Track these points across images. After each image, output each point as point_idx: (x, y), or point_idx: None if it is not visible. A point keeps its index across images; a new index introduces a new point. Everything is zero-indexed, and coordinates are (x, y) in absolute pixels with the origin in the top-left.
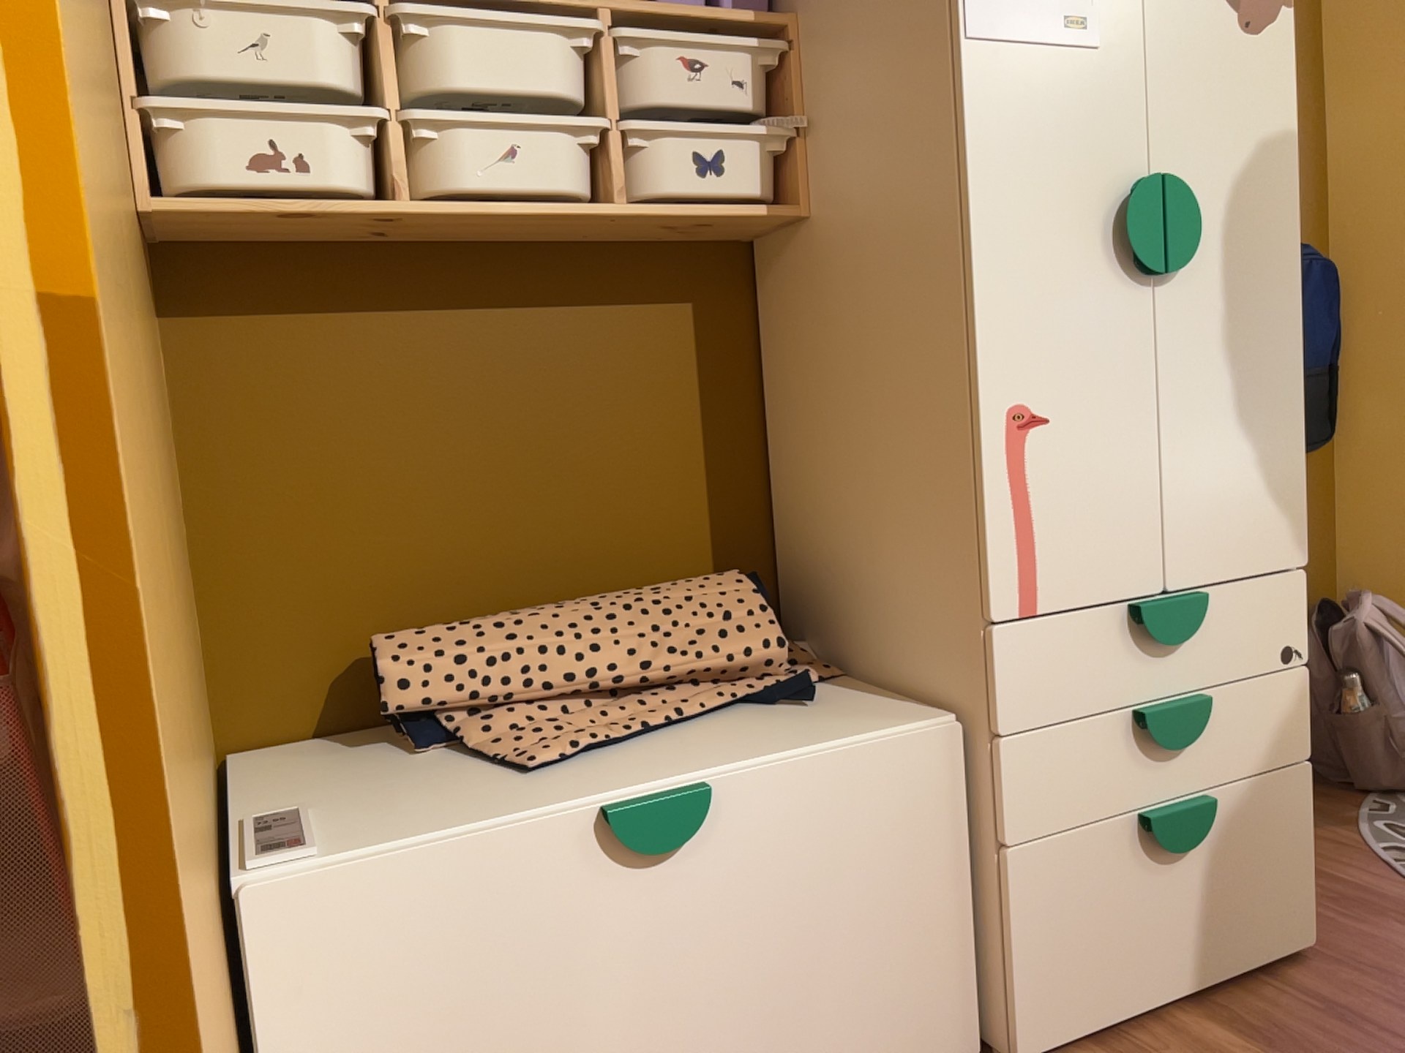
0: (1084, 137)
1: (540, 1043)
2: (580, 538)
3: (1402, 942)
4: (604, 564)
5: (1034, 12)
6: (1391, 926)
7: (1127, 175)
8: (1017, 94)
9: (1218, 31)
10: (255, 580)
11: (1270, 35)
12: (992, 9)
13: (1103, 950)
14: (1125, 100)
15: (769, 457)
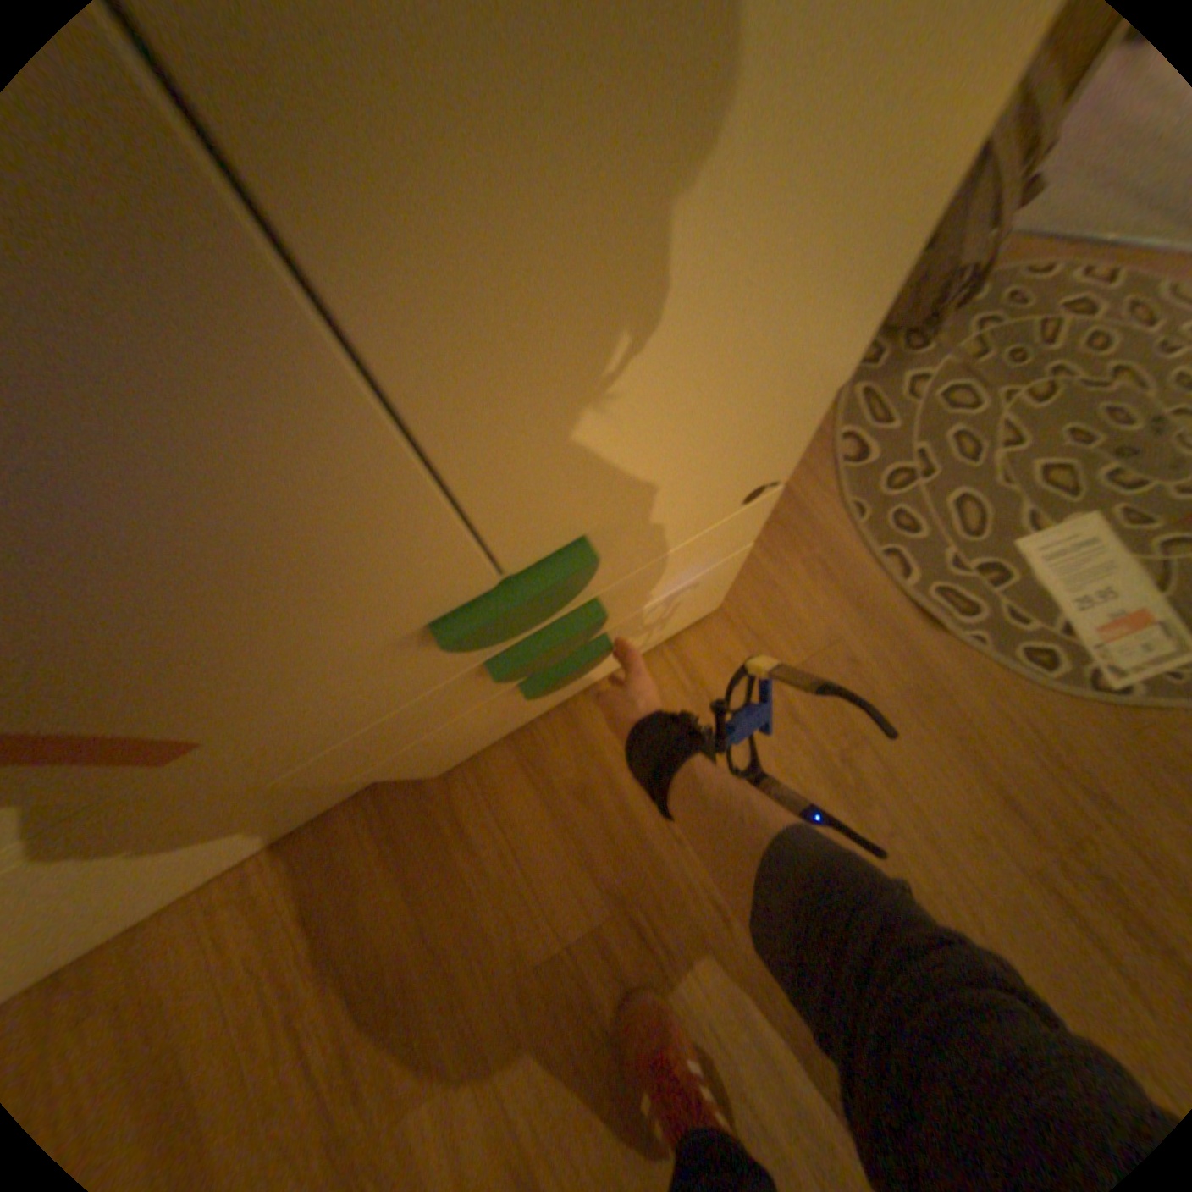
0: None
1: None
2: None
3: (785, 594)
4: None
5: None
6: (787, 570)
7: None
8: None
9: None
10: None
11: None
12: None
13: (493, 725)
14: None
15: None
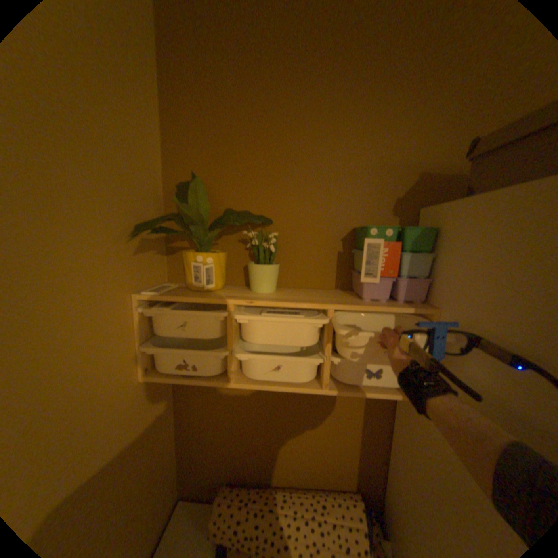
0: None
1: None
2: (302, 463)
3: None
4: (310, 473)
5: None
6: None
7: None
8: None
9: None
10: (192, 452)
11: None
12: None
13: None
14: None
15: (389, 452)
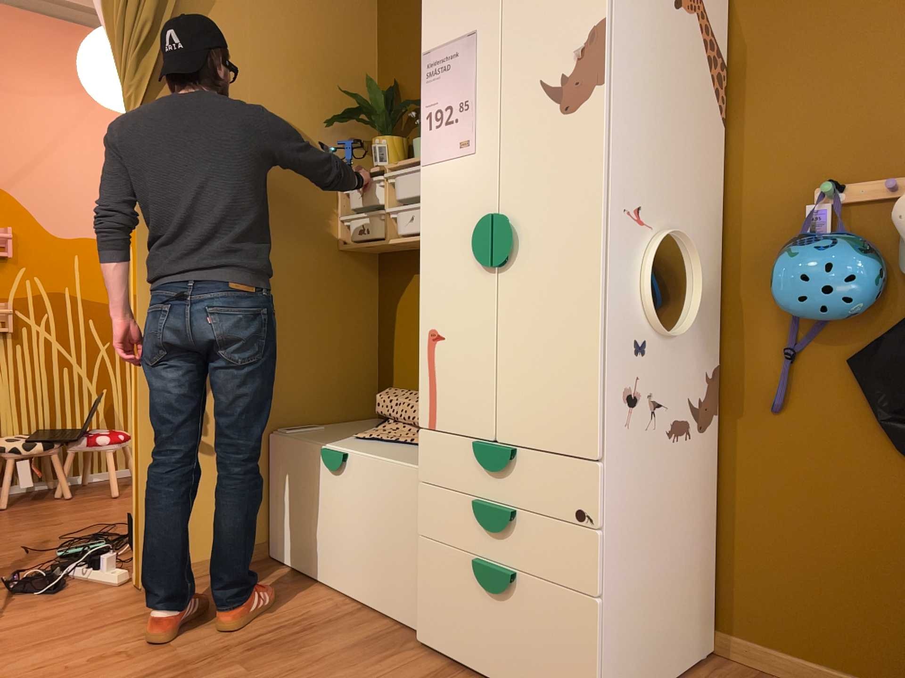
0: (466, 198)
1: (309, 514)
2: None
3: None
4: None
5: (447, 145)
6: None
7: (485, 213)
8: (439, 184)
9: (545, 119)
10: (387, 363)
11: (583, 109)
12: (431, 149)
13: (454, 617)
14: (486, 174)
15: None
